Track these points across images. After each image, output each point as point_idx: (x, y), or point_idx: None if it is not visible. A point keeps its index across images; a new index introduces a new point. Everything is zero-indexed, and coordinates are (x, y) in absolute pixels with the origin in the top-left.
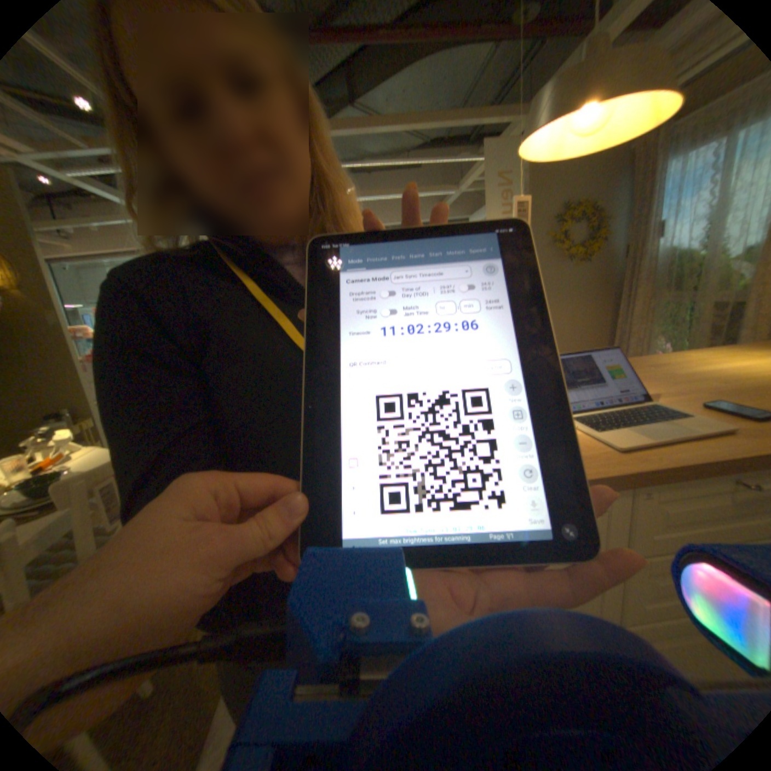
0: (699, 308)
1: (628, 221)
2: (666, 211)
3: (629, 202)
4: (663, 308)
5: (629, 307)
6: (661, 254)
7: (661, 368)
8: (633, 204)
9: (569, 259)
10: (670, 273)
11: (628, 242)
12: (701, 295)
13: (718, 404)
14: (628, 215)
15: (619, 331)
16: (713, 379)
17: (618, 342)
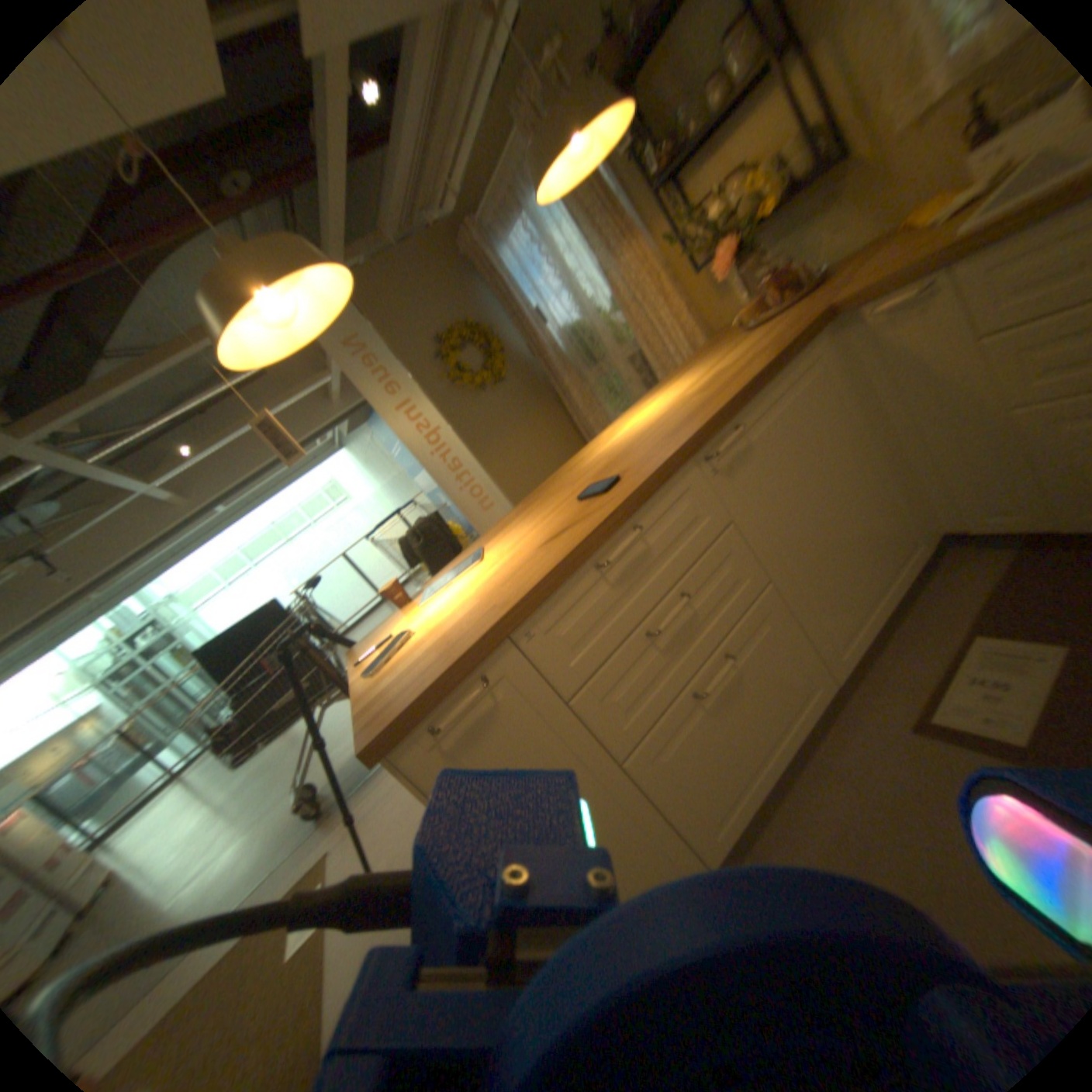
0: (617, 370)
1: (510, 319)
2: (531, 295)
3: (498, 301)
4: (595, 386)
5: (571, 401)
6: (557, 336)
7: (572, 467)
8: (501, 301)
9: (480, 388)
10: (576, 350)
11: (525, 339)
12: (609, 358)
13: (588, 489)
14: (507, 313)
15: (581, 429)
16: (600, 457)
17: (589, 440)
